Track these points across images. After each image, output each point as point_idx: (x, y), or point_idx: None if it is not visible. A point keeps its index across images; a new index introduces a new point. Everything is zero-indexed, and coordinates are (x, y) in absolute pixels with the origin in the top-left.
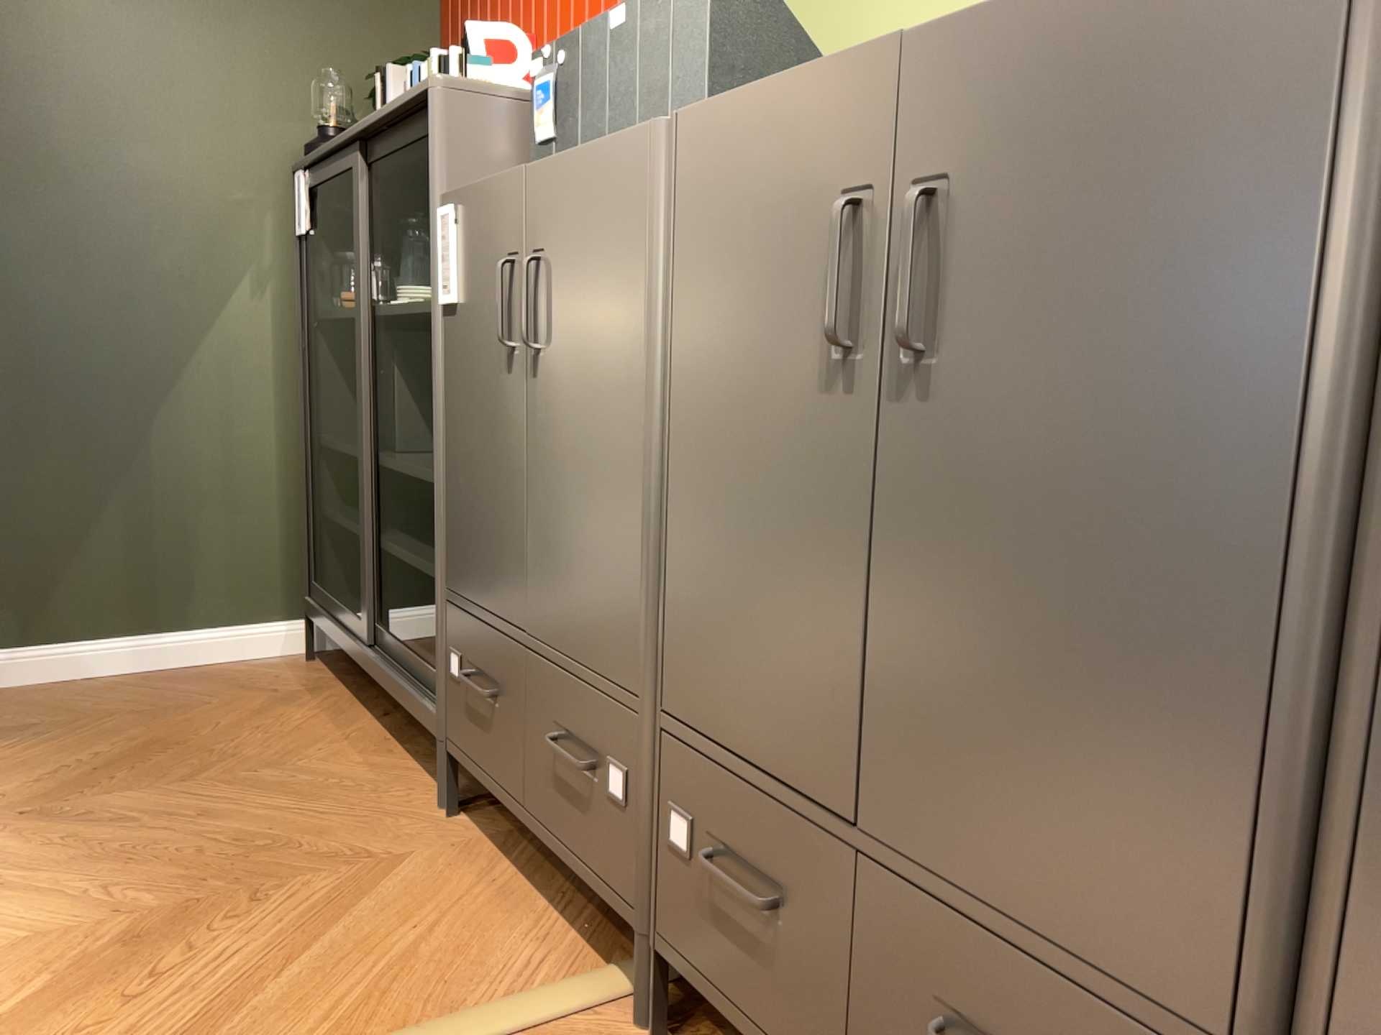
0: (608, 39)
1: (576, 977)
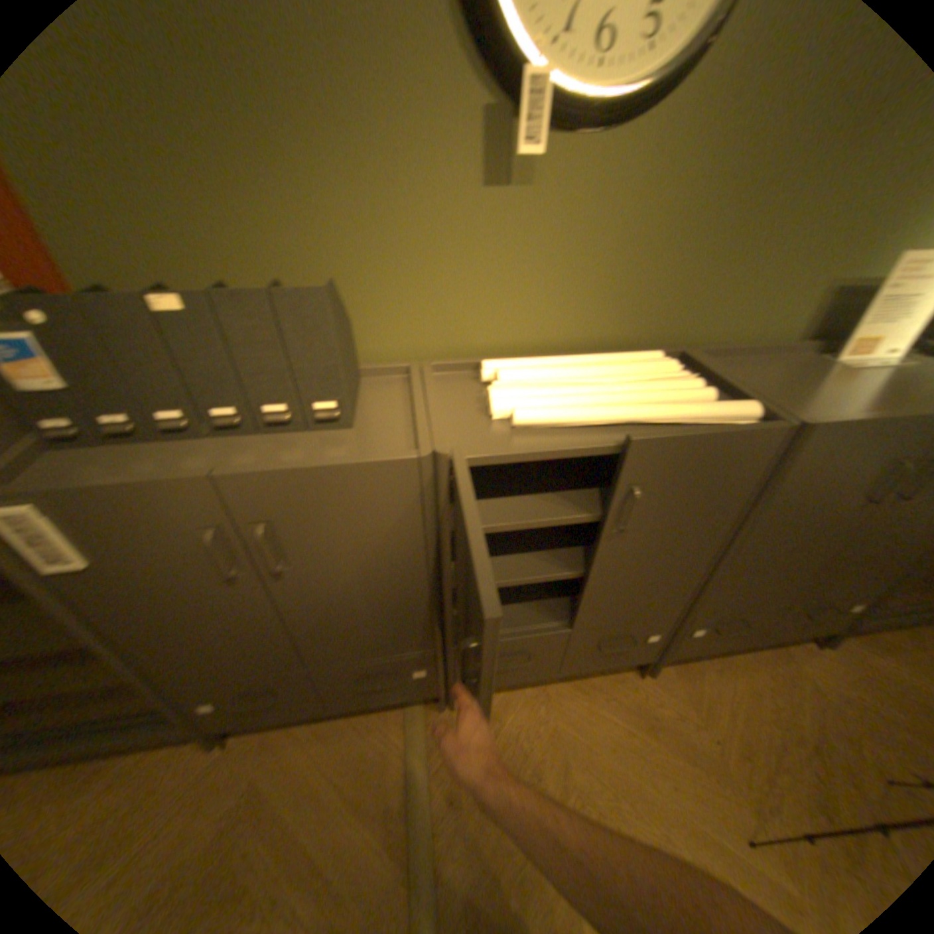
0: (152, 311)
1: (406, 723)
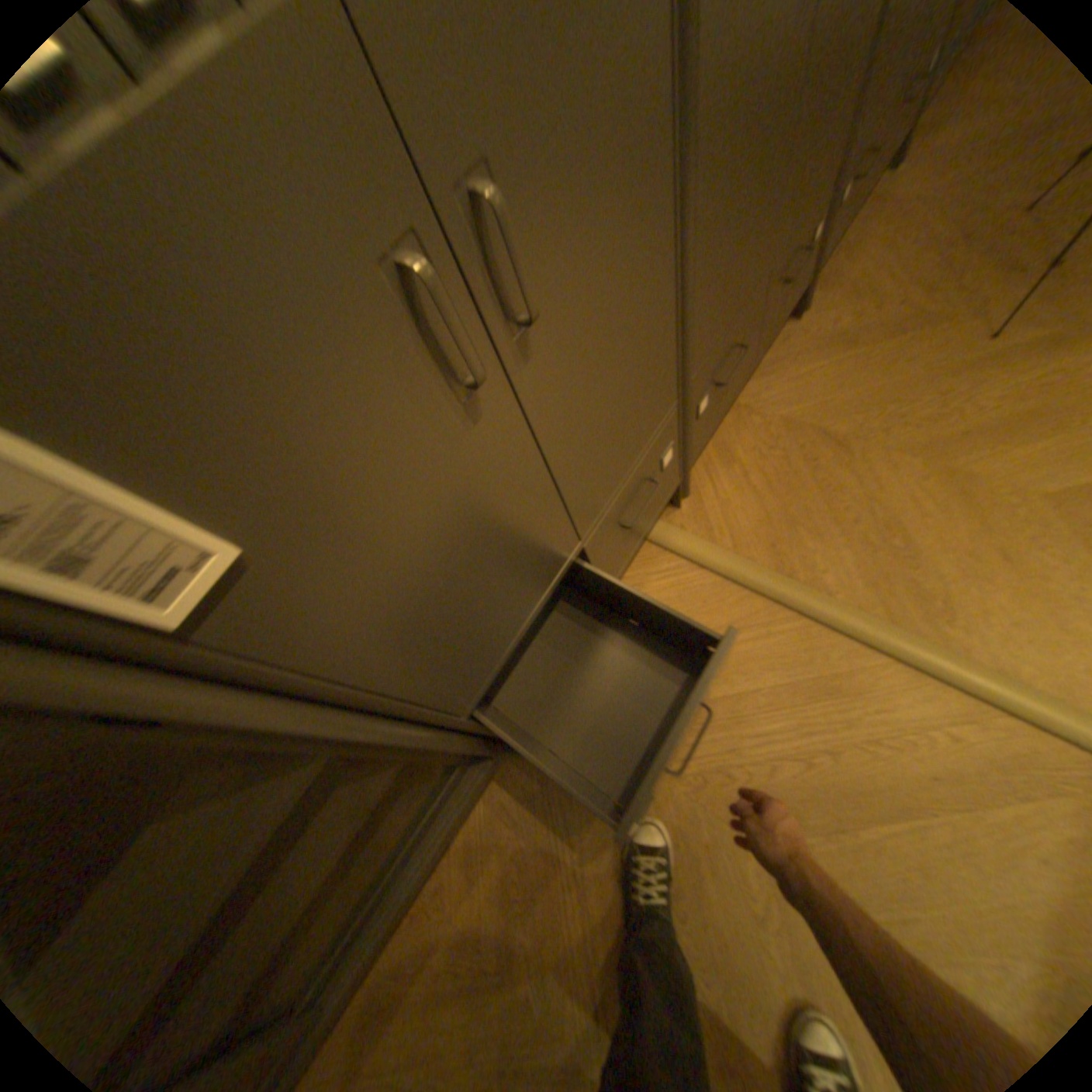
0: None
1: (661, 548)
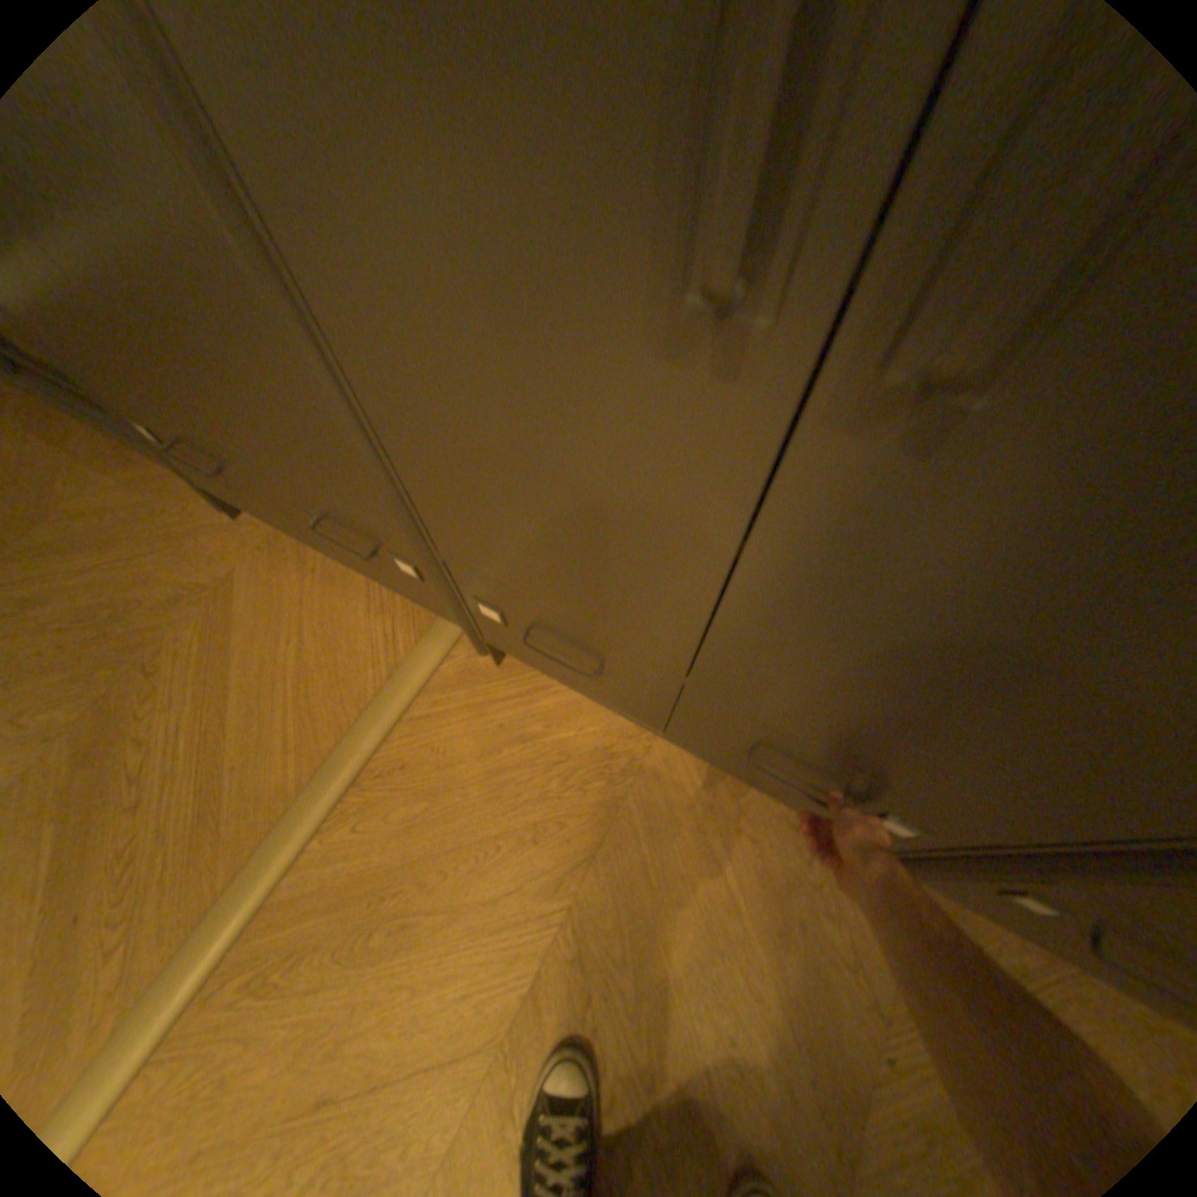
0: None
1: (423, 635)
